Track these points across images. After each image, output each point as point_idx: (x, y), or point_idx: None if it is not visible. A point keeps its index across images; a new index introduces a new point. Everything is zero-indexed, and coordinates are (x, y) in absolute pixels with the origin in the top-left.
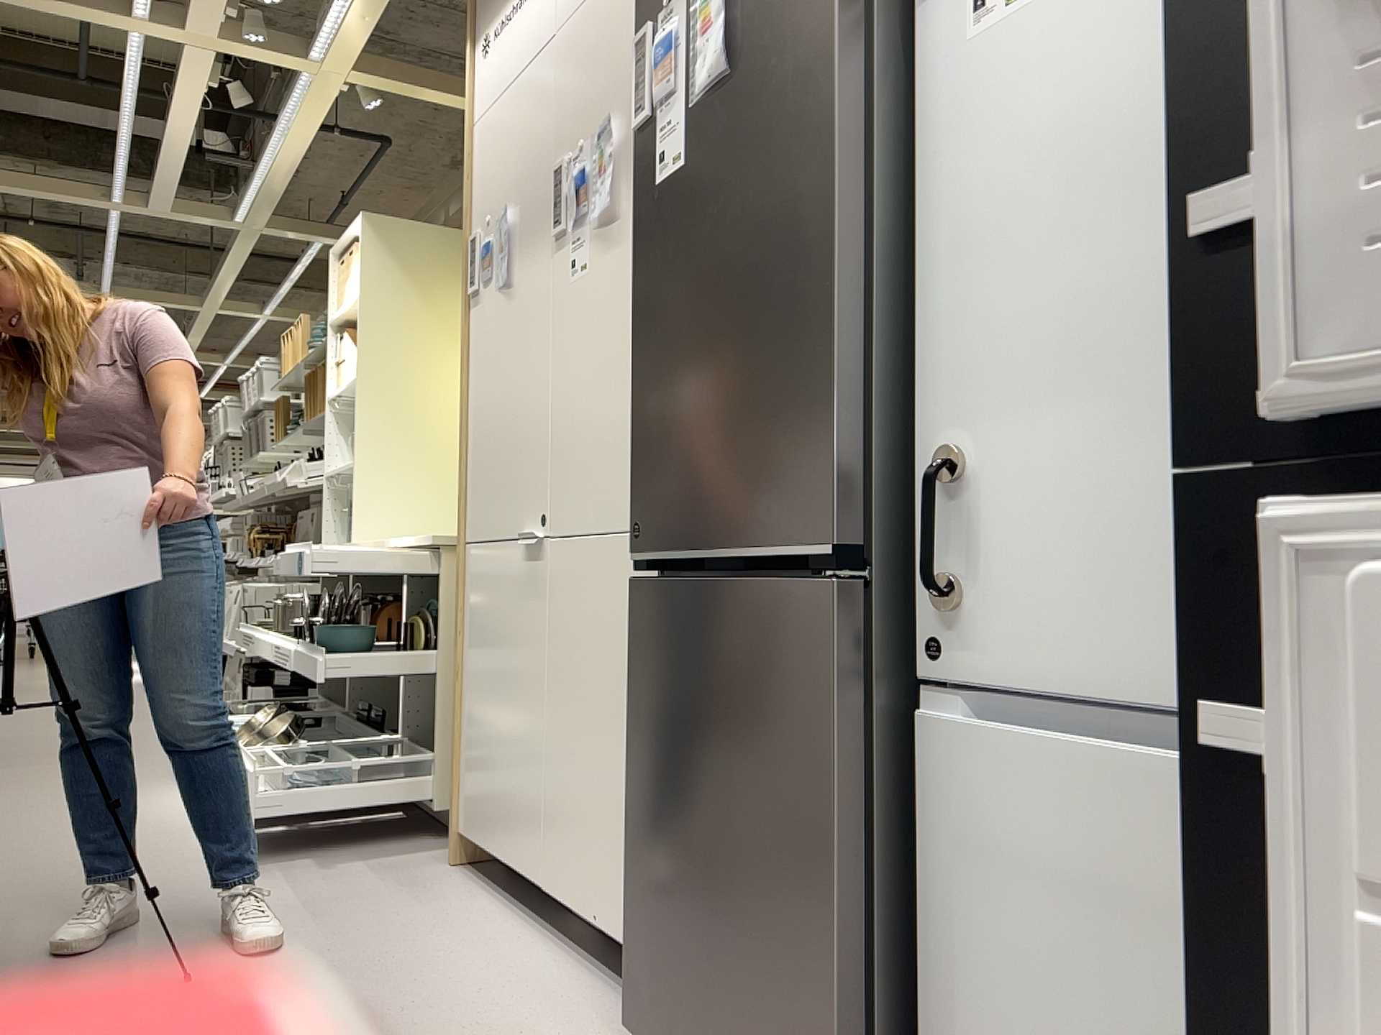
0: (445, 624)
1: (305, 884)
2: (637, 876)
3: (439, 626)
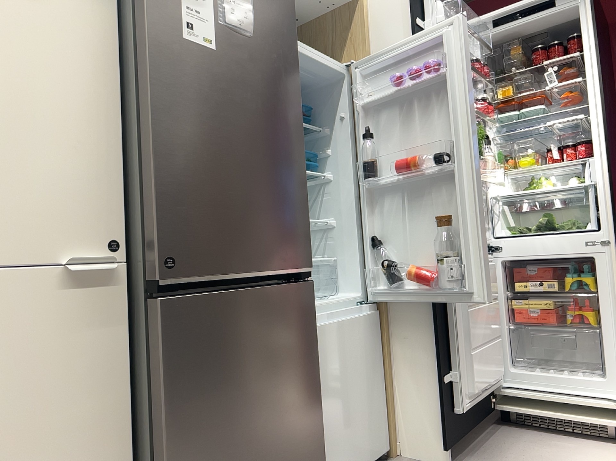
0: None
1: None
2: None
3: None
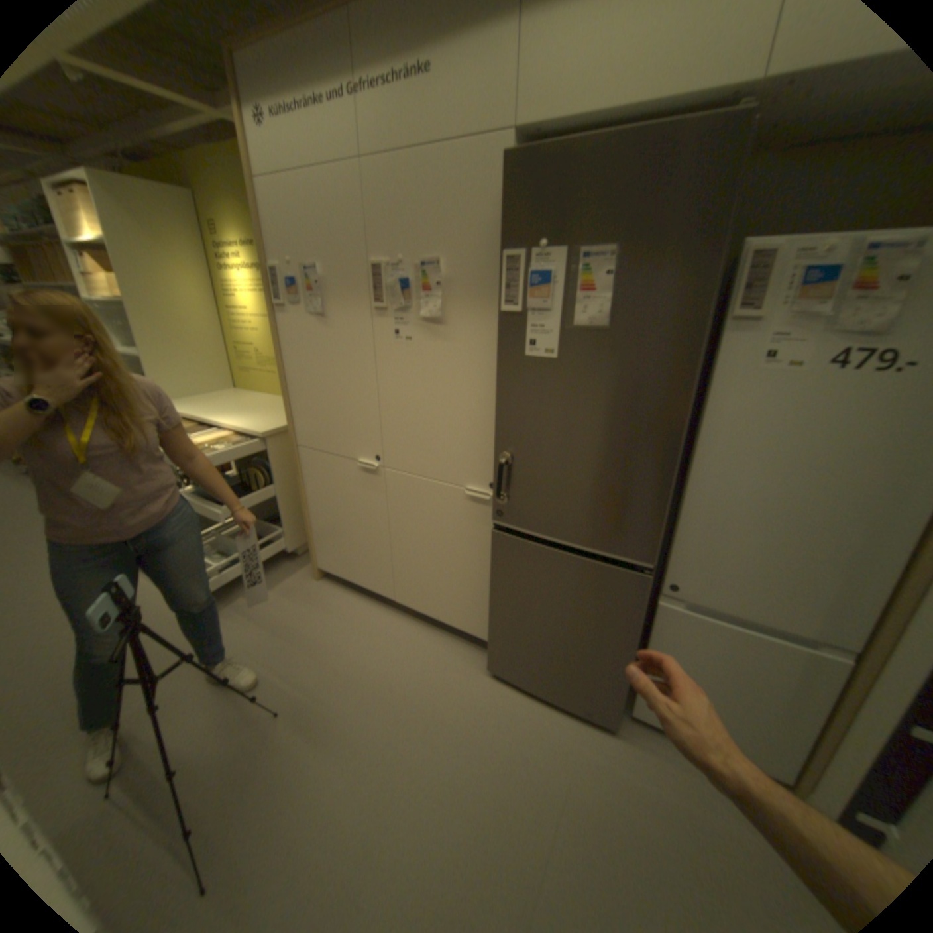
0: (276, 472)
1: (258, 617)
2: (494, 627)
3: (269, 471)
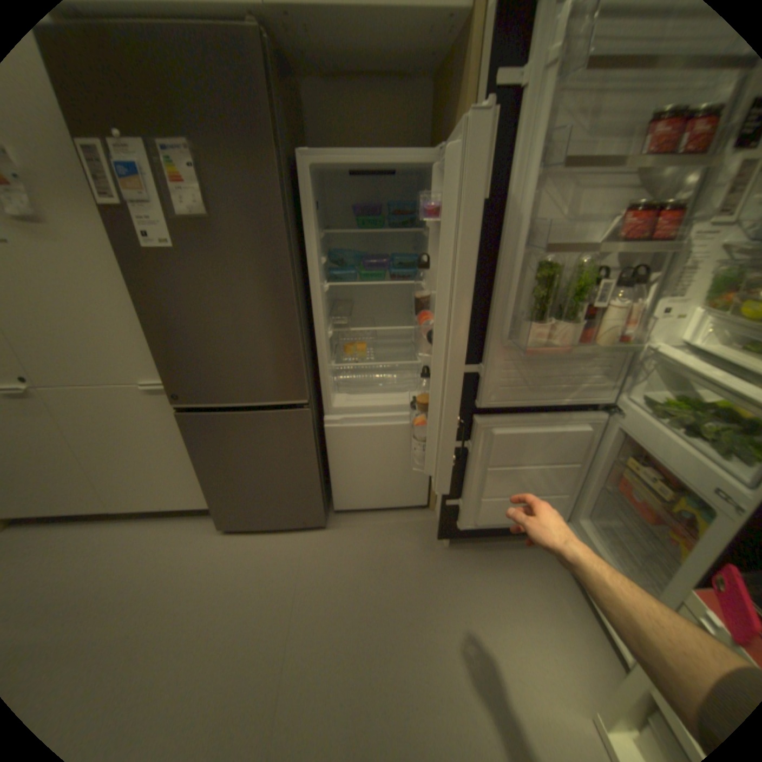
0: None
1: None
2: (209, 494)
3: None
